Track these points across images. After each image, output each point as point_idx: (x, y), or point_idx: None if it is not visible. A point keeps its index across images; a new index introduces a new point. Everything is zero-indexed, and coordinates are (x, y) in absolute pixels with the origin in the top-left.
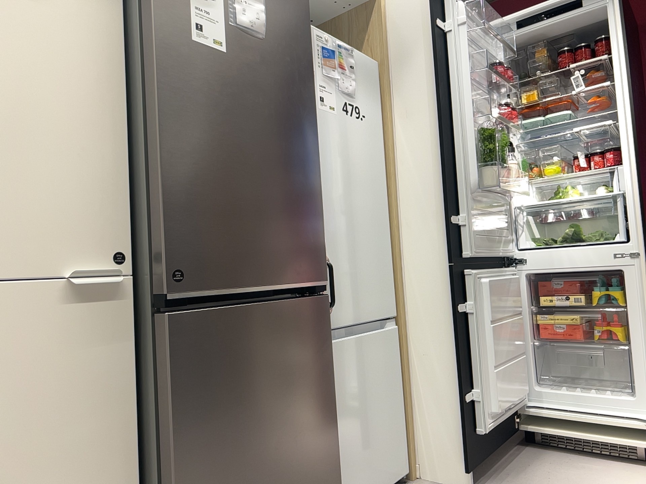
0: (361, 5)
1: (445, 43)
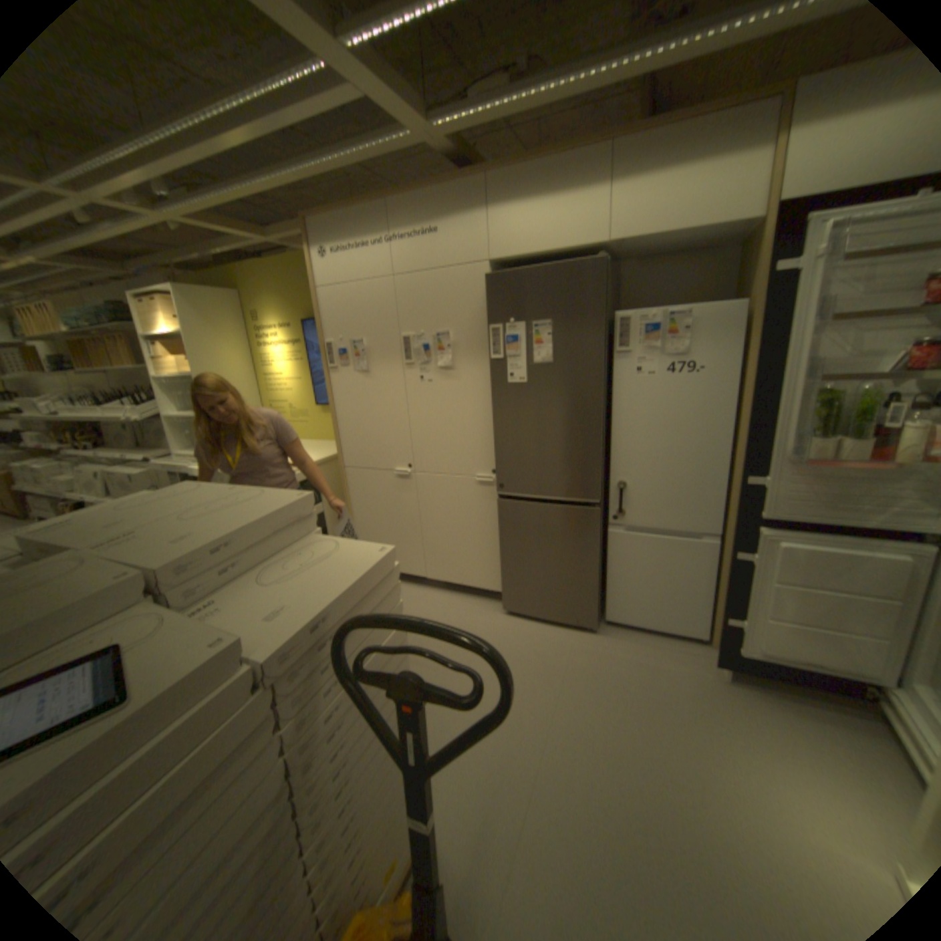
0: (762, 223)
1: (794, 286)
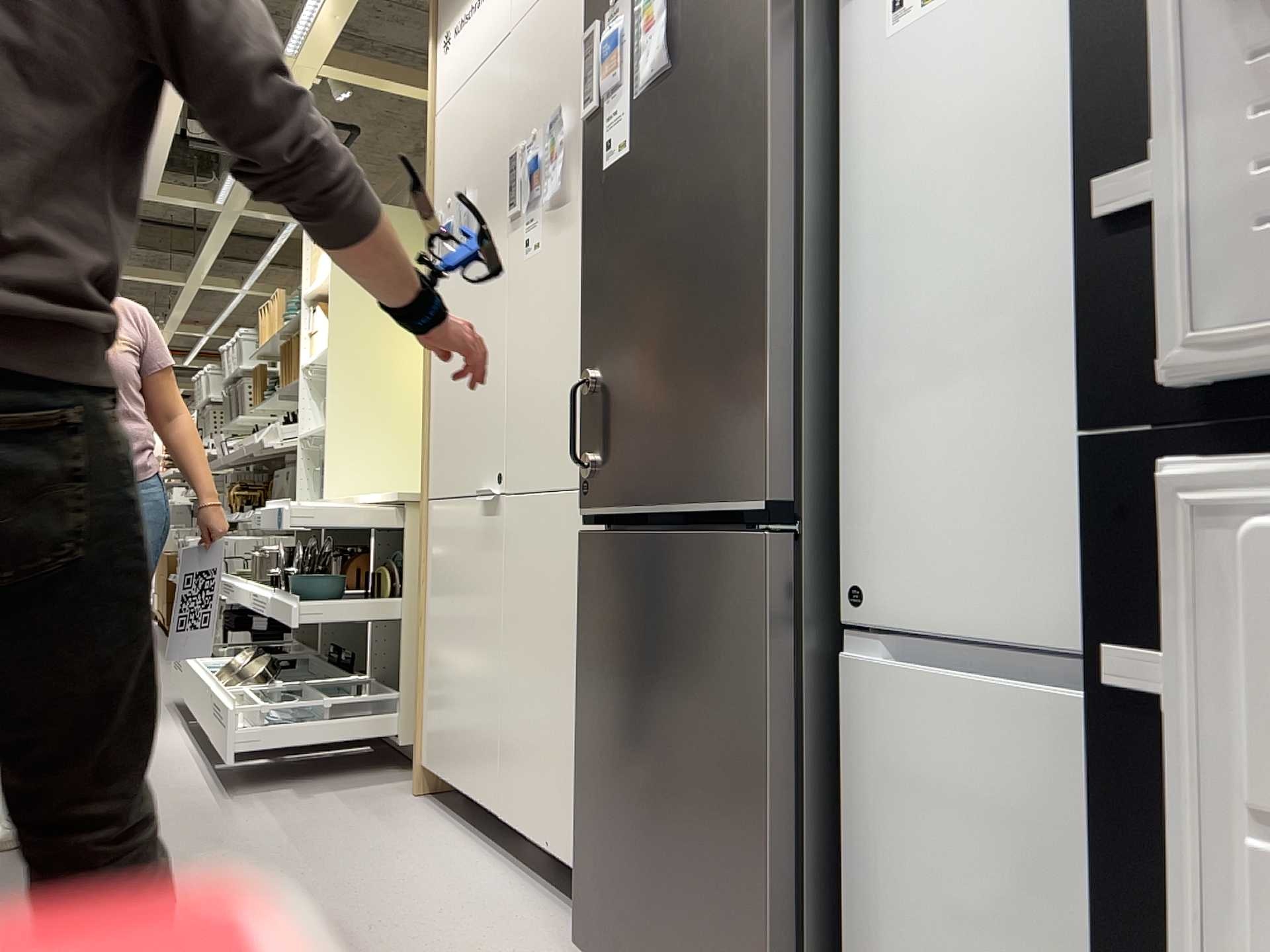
0: None
1: None
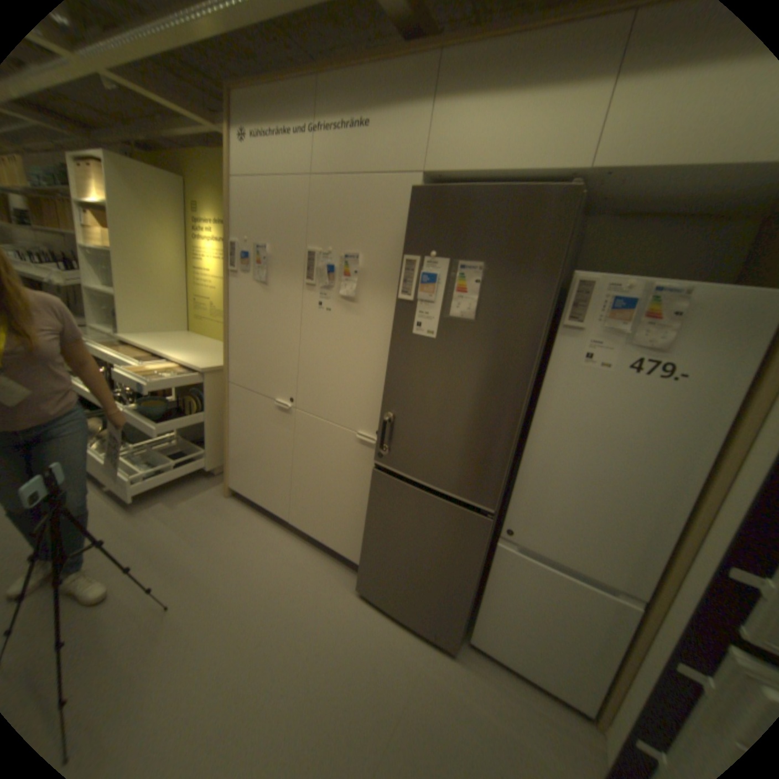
0: None
1: None
